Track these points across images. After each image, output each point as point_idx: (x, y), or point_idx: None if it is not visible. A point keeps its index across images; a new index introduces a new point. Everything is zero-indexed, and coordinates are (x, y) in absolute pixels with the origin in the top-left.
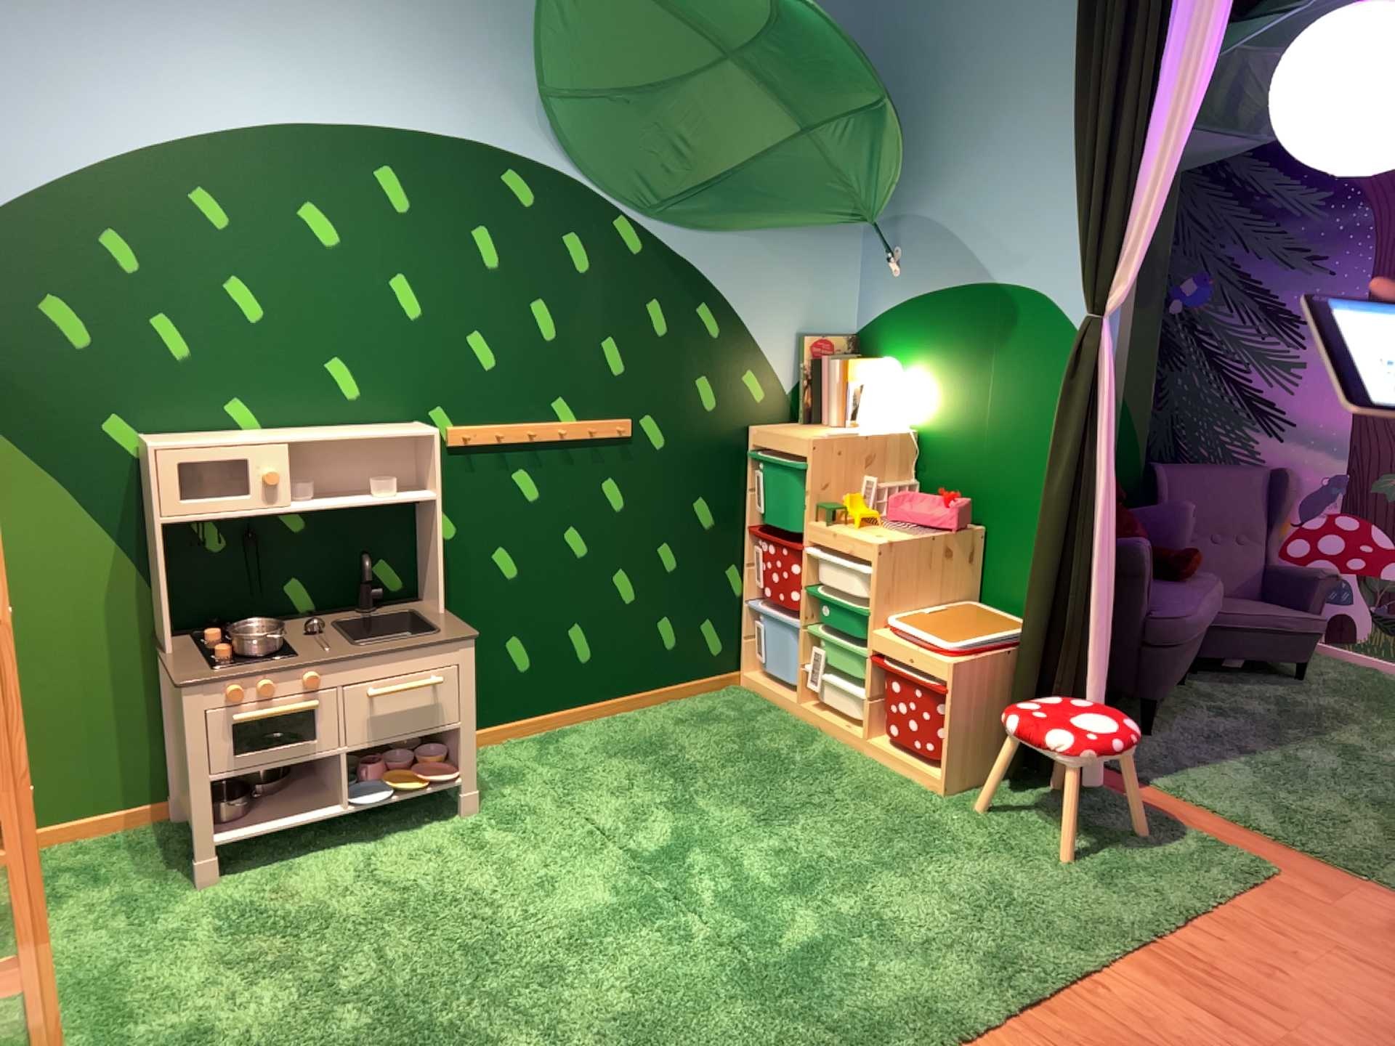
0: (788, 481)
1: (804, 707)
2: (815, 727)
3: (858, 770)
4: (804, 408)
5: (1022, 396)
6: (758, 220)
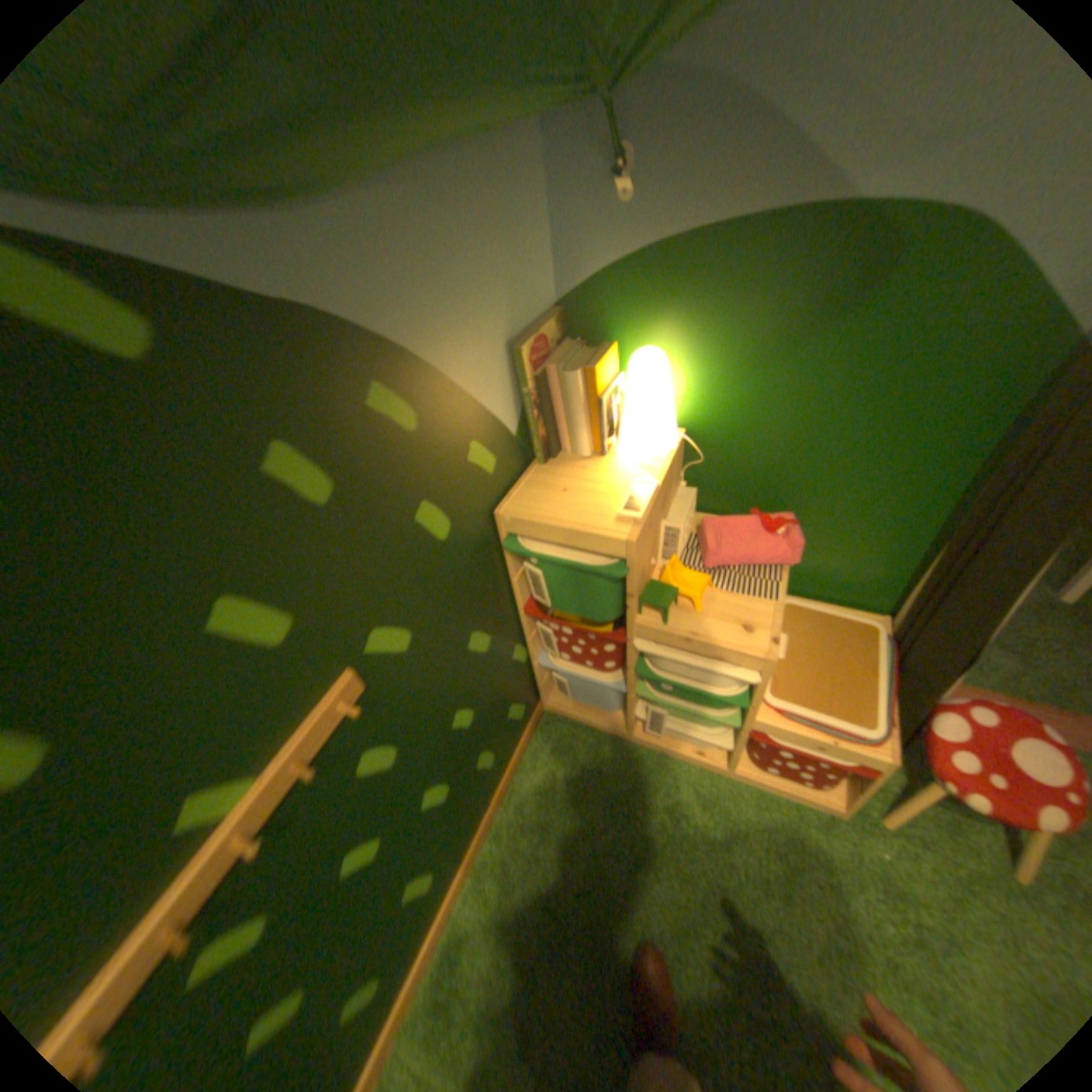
0: (593, 586)
1: (636, 736)
2: (658, 754)
3: (749, 818)
4: (541, 445)
5: (884, 383)
6: (417, 132)
